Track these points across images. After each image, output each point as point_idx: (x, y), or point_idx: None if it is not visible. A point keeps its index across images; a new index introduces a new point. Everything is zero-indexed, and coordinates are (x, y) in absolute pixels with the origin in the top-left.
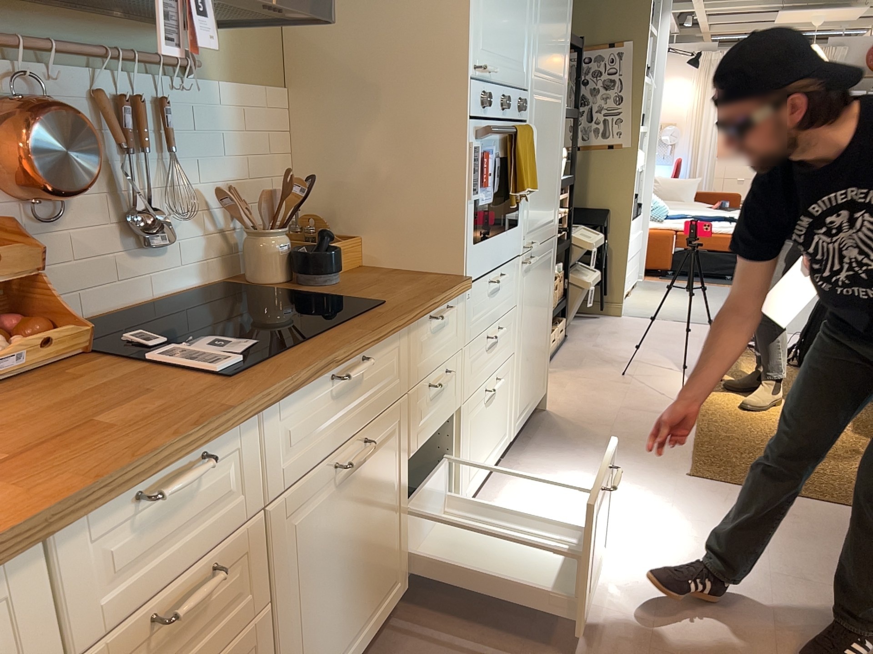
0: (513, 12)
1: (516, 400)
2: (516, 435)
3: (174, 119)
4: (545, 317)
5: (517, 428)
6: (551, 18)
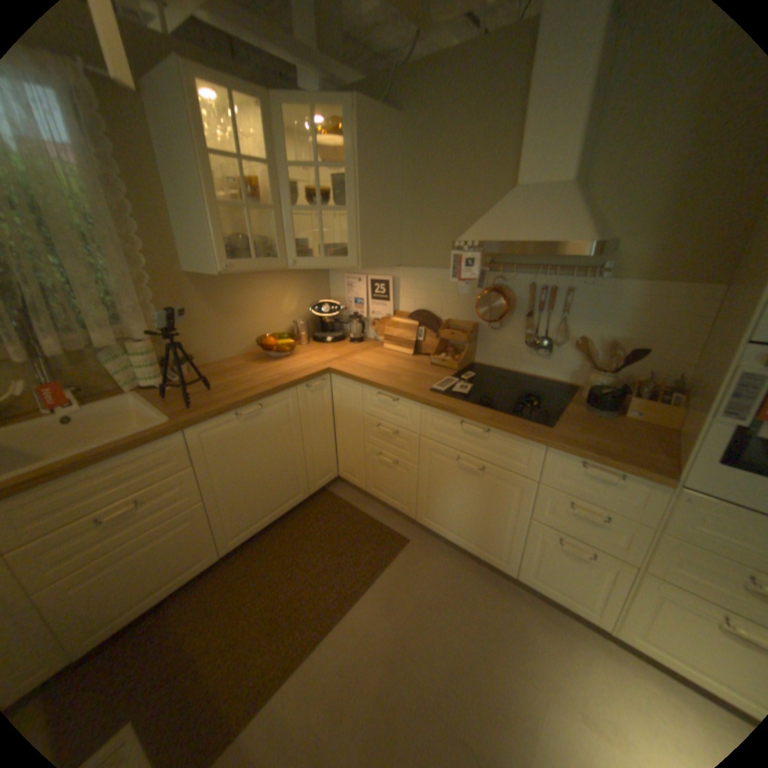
0: None
1: None
2: None
3: (579, 297)
4: None
5: None
6: None
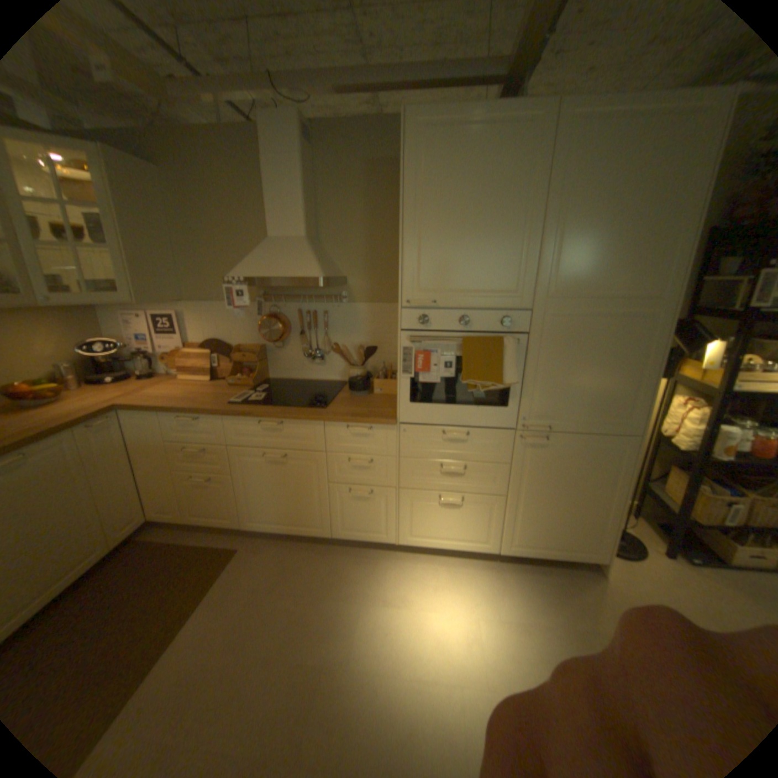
0: (482, 256)
1: (509, 531)
2: (512, 556)
3: (332, 318)
4: (597, 499)
5: (513, 552)
6: (599, 242)
